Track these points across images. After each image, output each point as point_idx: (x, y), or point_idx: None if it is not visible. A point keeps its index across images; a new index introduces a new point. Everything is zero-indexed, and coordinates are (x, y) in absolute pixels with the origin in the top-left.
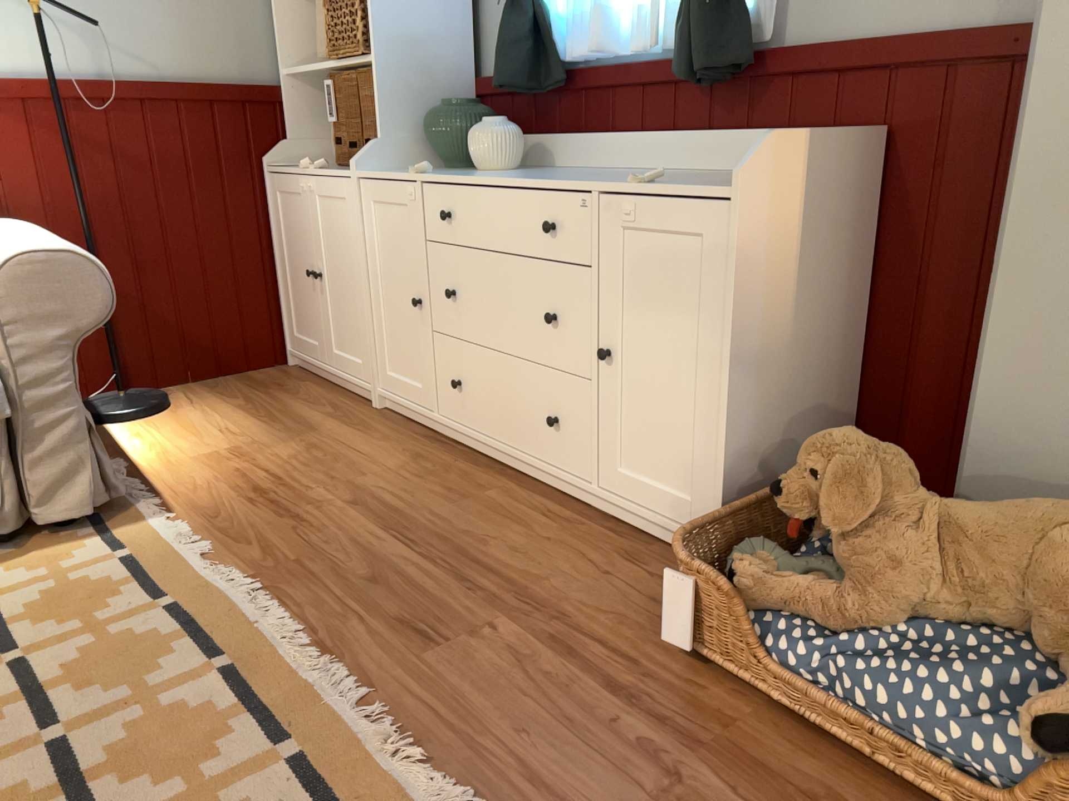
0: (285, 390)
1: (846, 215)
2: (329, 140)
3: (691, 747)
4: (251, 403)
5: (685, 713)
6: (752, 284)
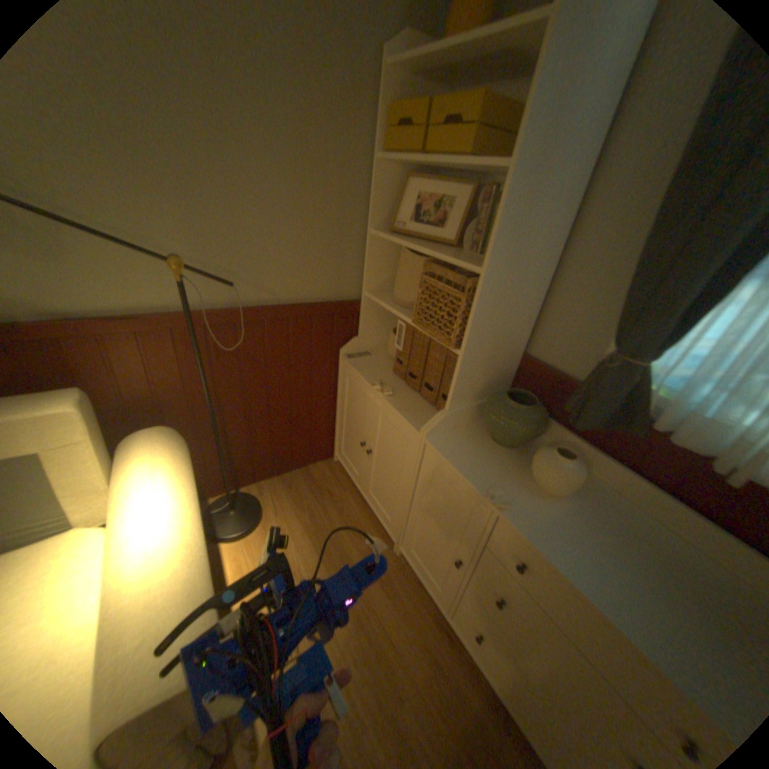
0: (335, 503)
1: None
2: (386, 333)
3: None
4: (314, 522)
5: None
6: None
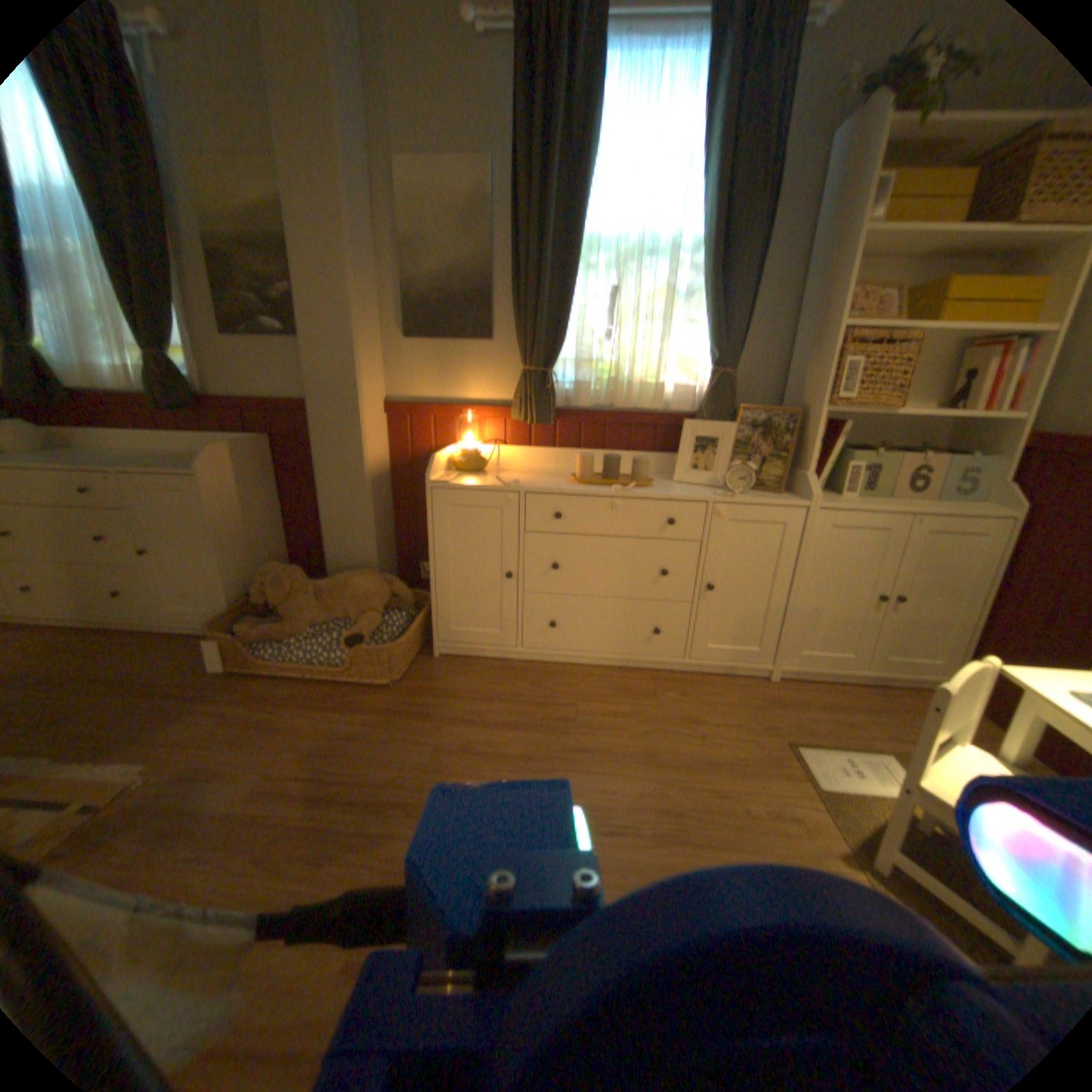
0: None
1: (259, 473)
2: None
3: (229, 705)
4: None
5: (224, 696)
6: (217, 510)
